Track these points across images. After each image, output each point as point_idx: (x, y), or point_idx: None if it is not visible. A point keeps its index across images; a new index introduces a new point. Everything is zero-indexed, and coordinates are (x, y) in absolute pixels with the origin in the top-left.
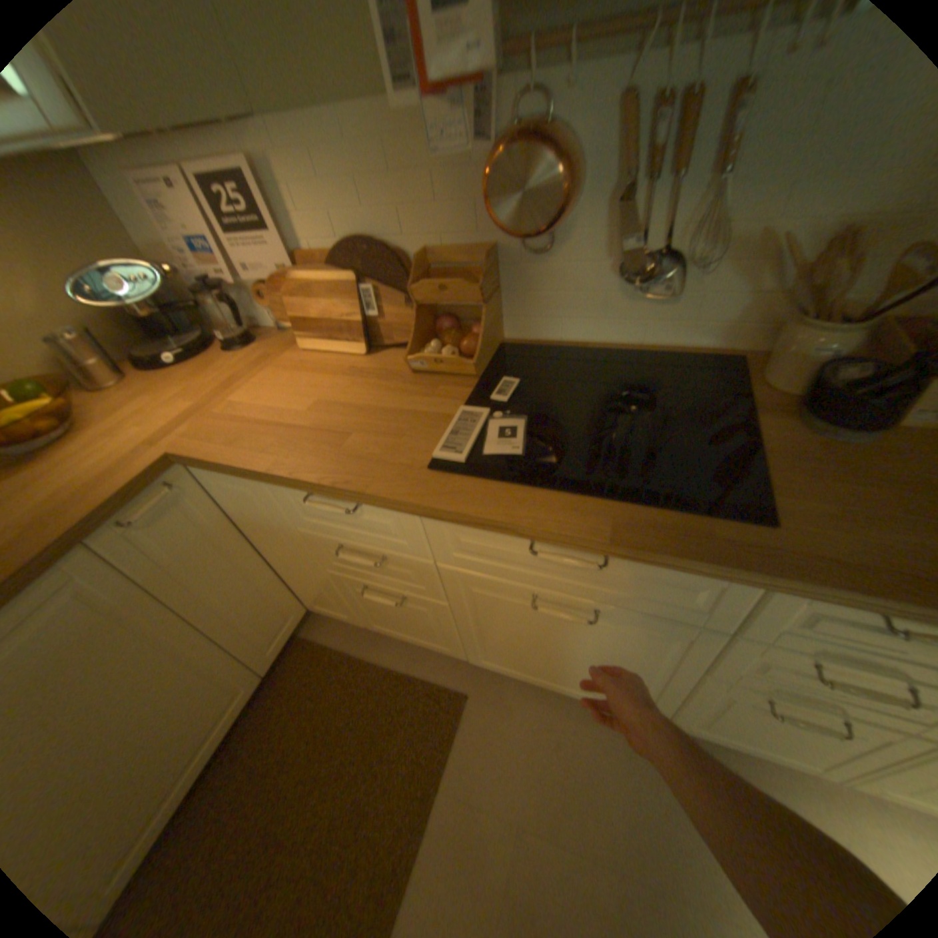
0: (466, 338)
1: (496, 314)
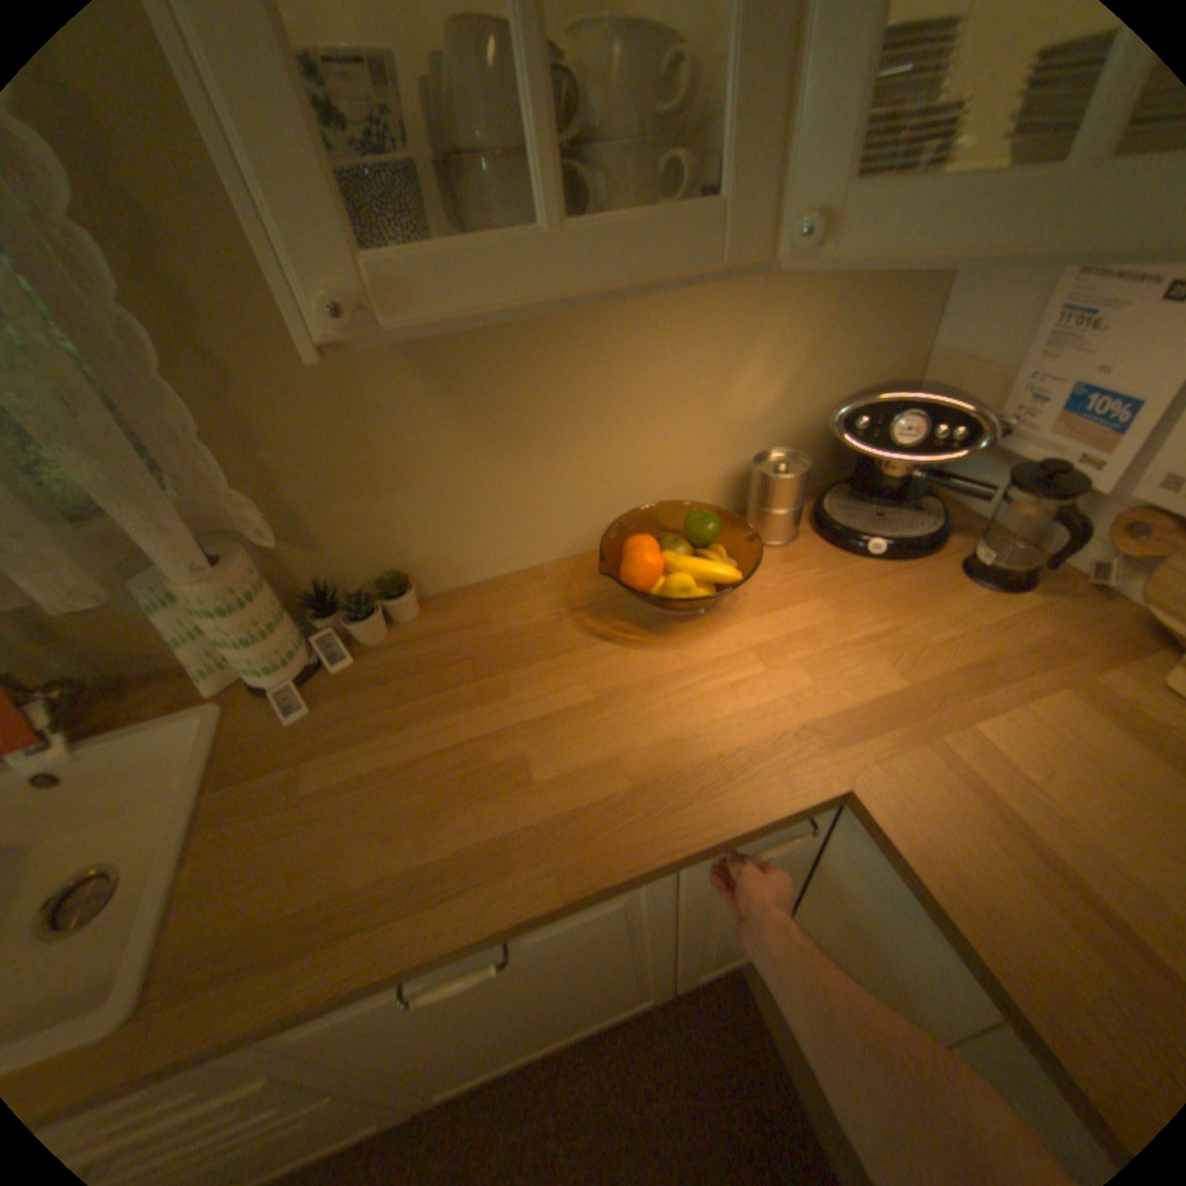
0: None
1: None
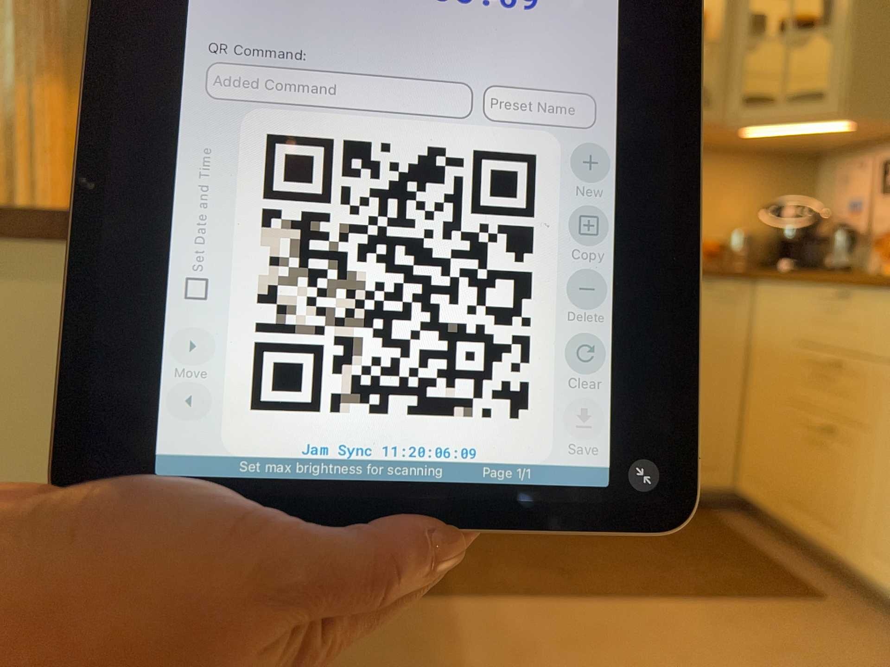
0: None
1: None
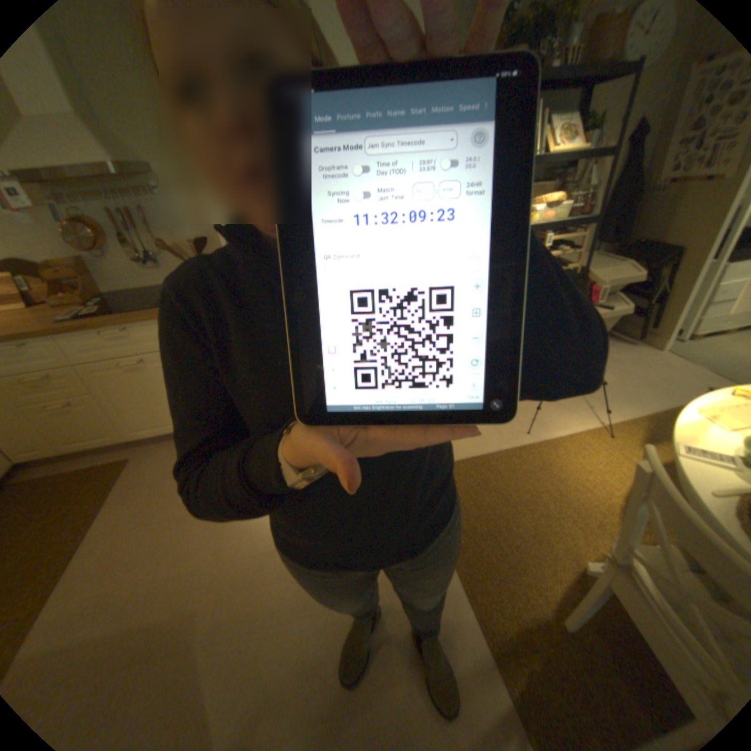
0: (74, 291)
1: (89, 282)
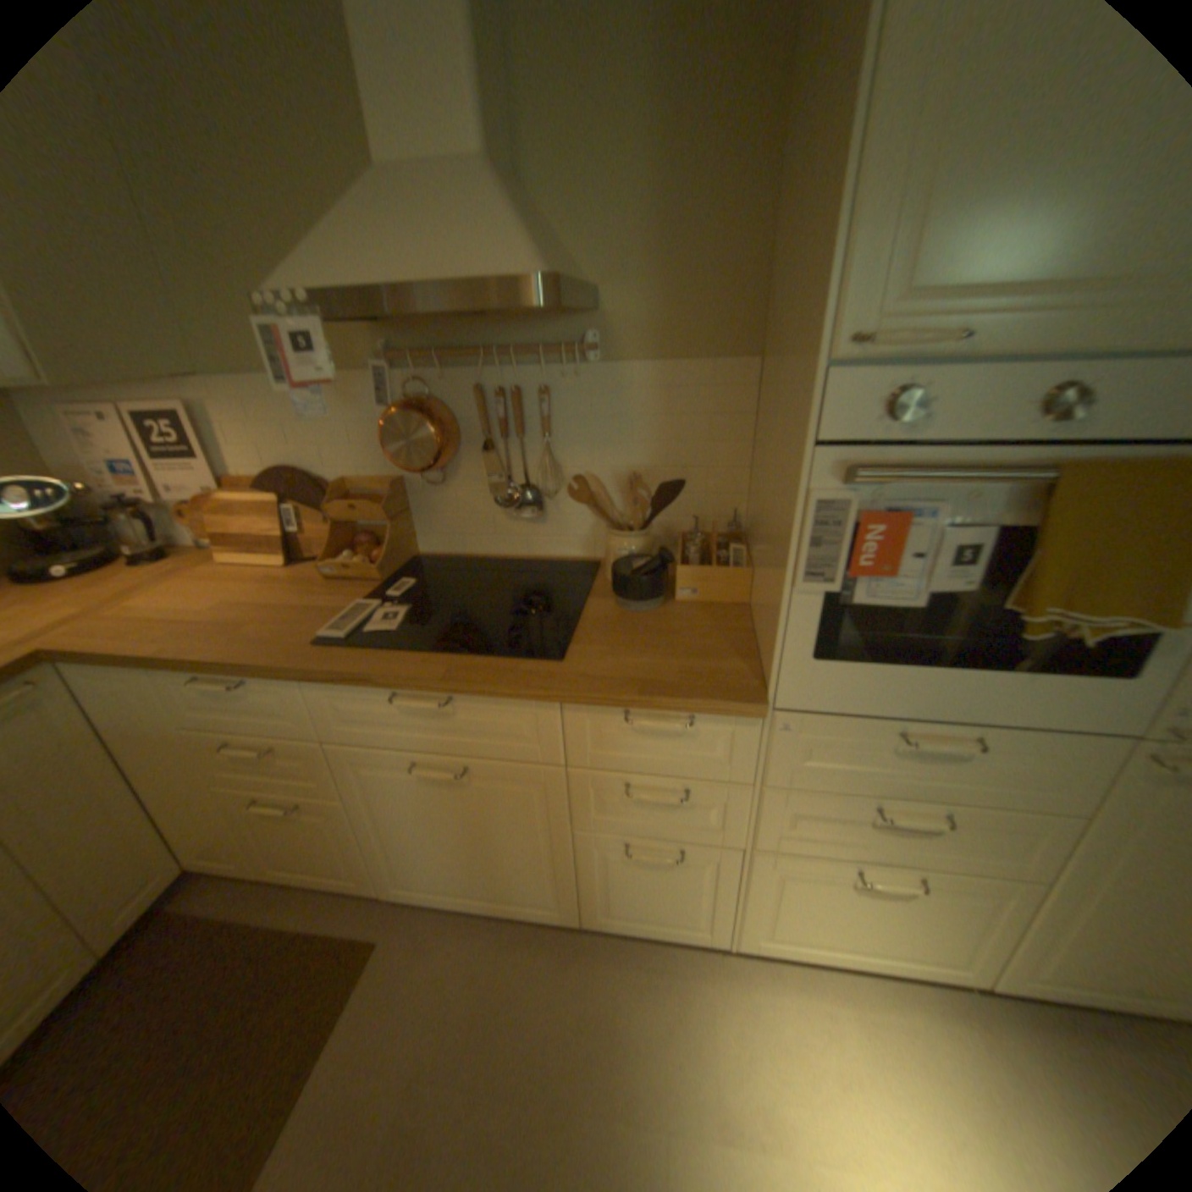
0: (375, 549)
1: (406, 530)
